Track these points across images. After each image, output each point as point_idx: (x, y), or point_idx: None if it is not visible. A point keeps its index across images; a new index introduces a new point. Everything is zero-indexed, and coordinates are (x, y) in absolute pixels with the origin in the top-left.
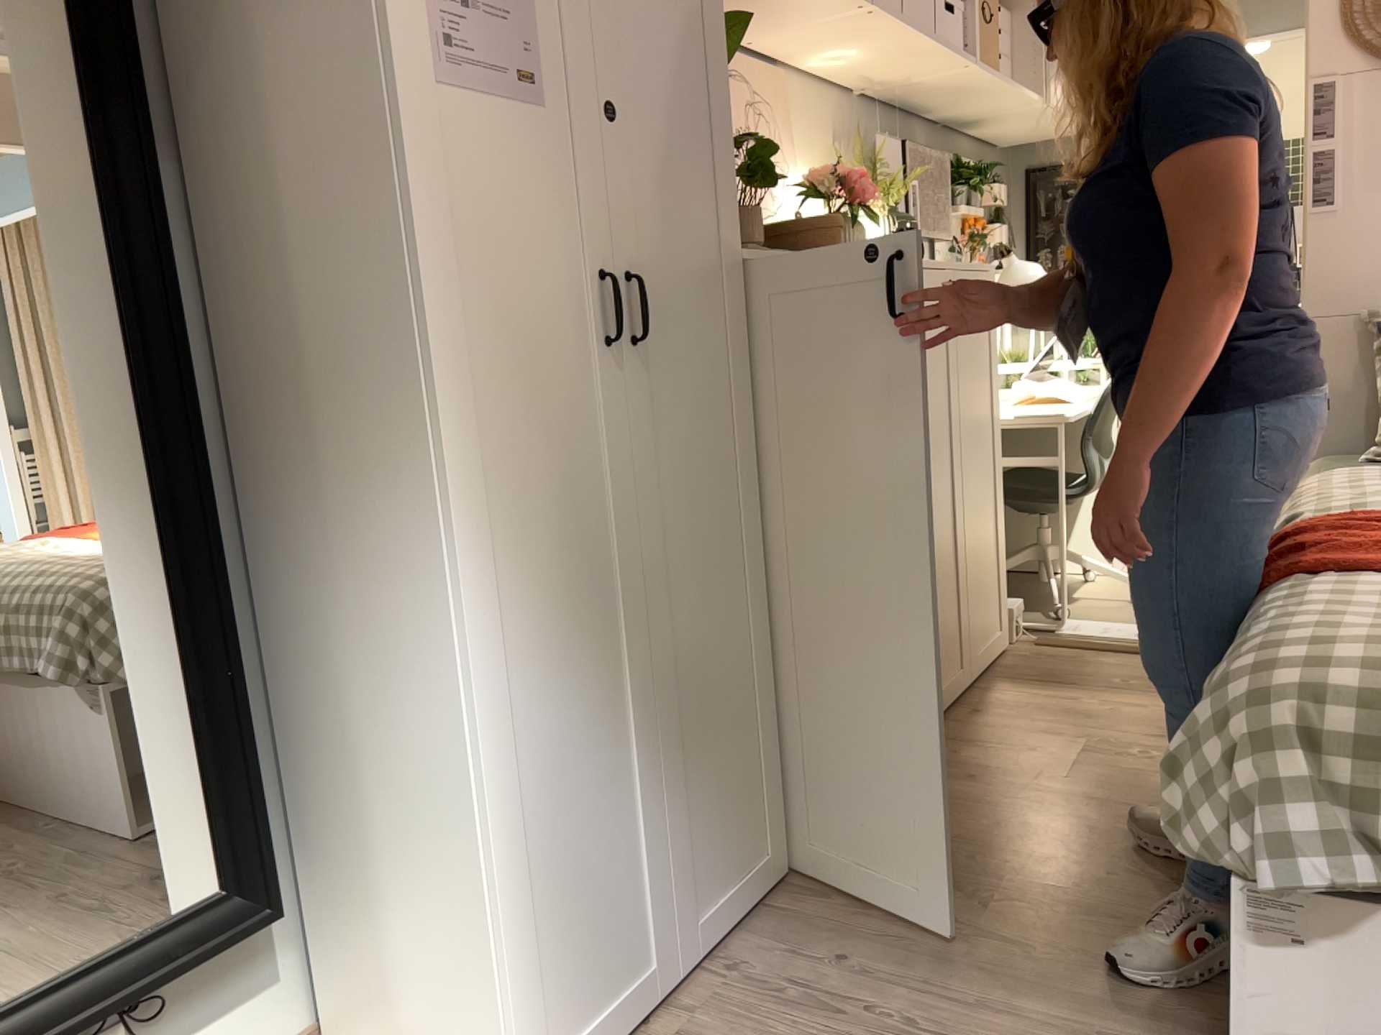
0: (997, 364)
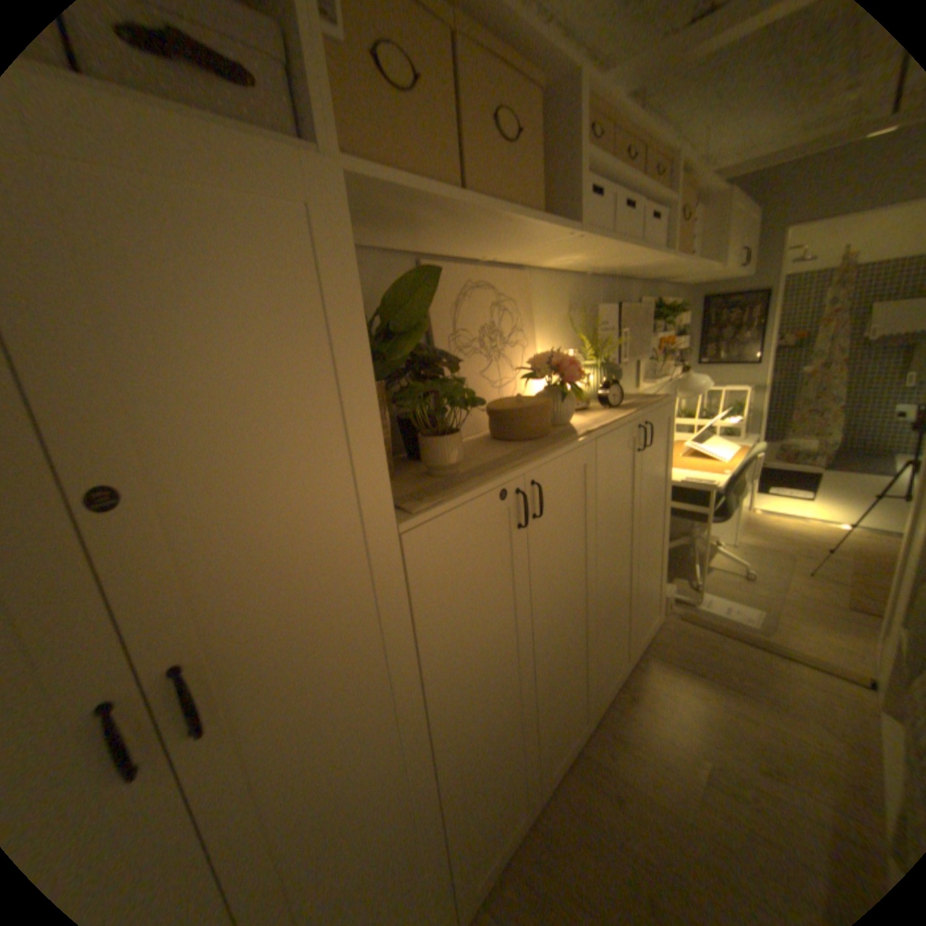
0: (671, 459)
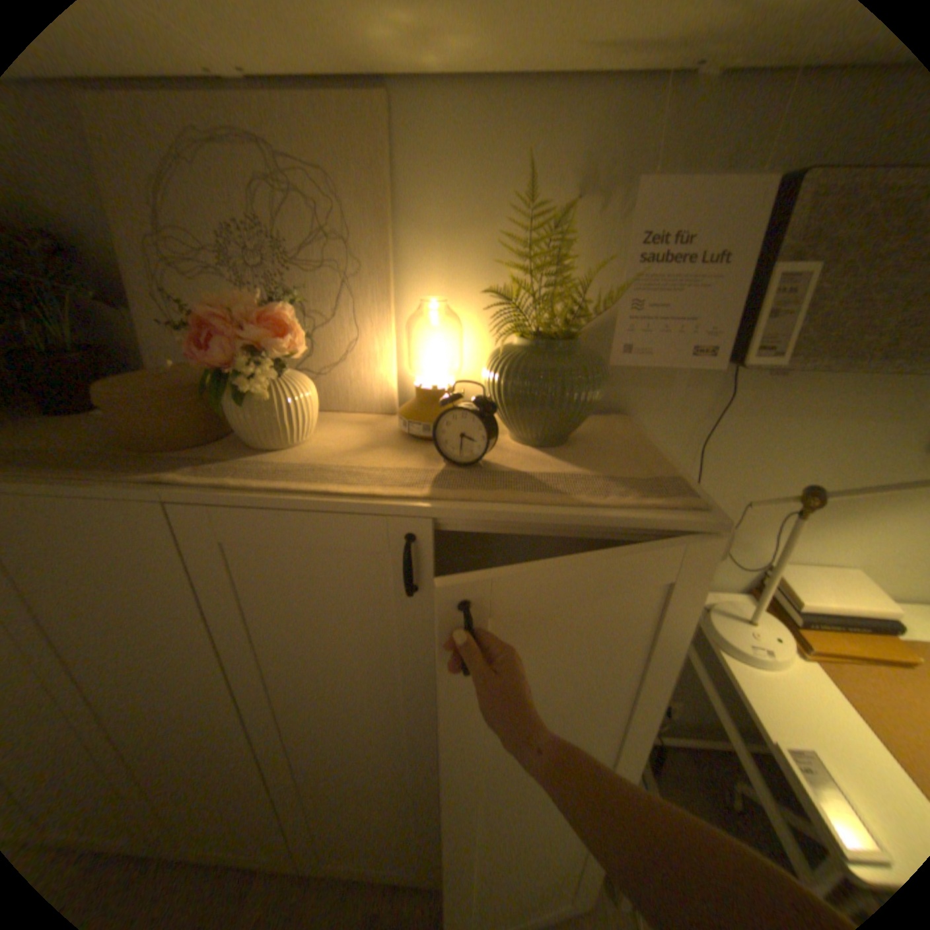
0: (666, 674)
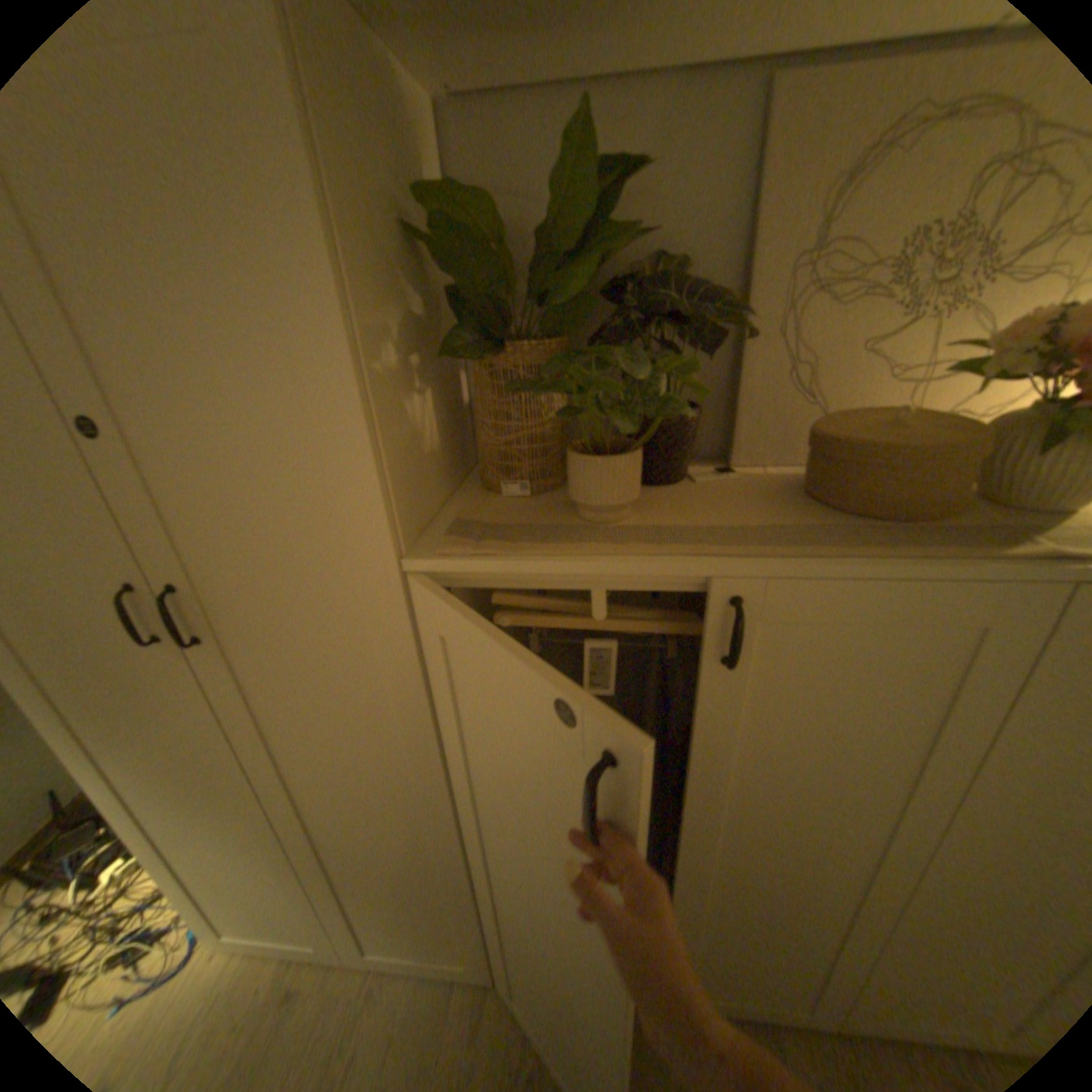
0: None
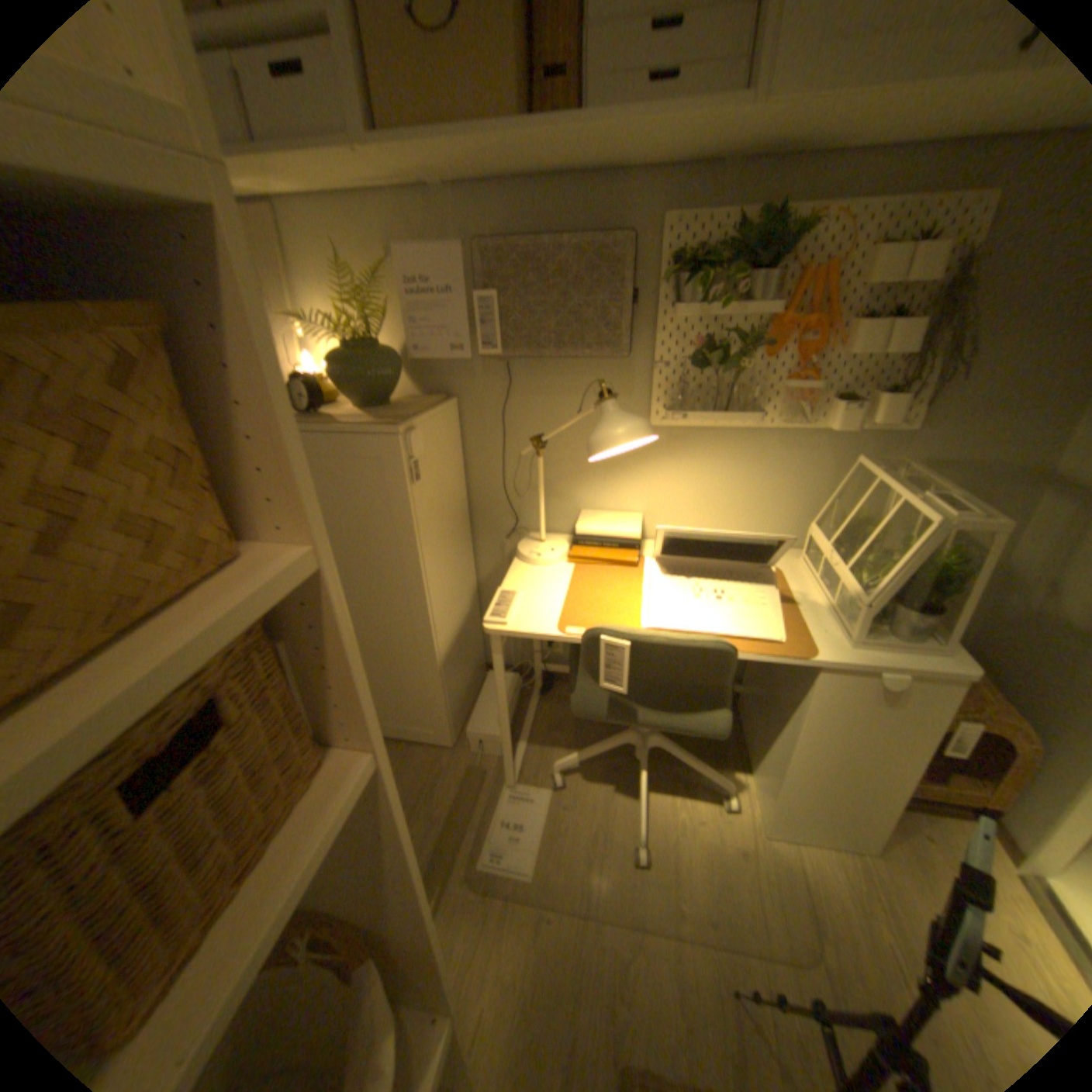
0: (410, 529)
